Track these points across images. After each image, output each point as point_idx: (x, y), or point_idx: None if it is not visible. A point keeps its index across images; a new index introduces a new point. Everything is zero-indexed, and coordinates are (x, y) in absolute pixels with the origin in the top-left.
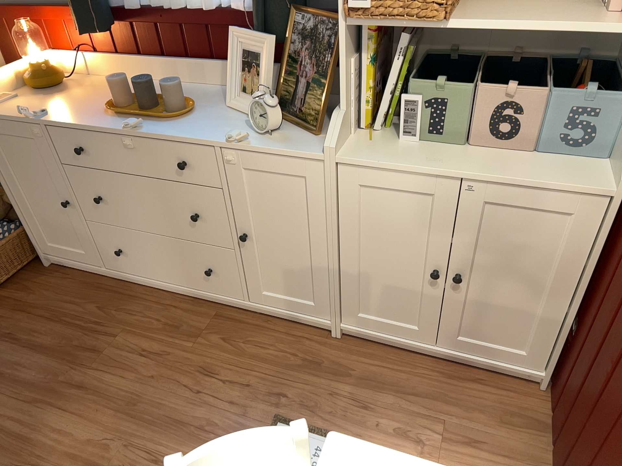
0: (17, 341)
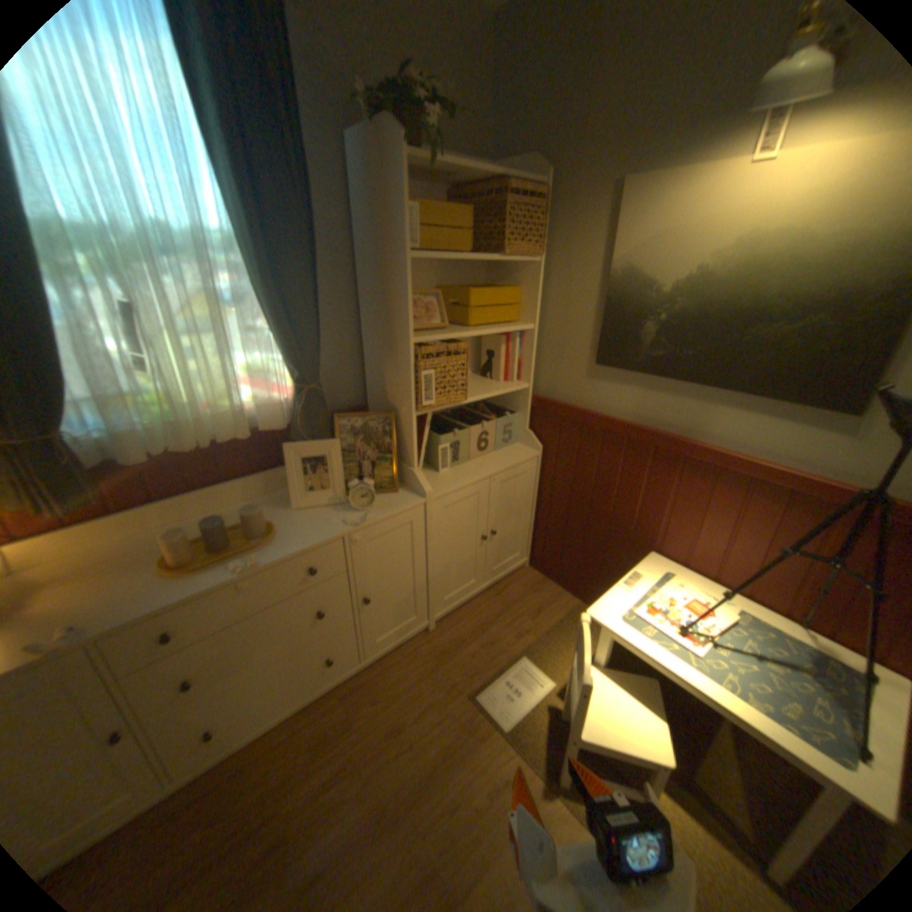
0: None
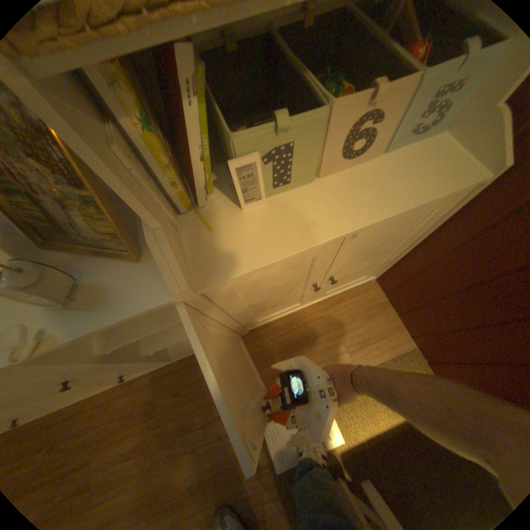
0: None
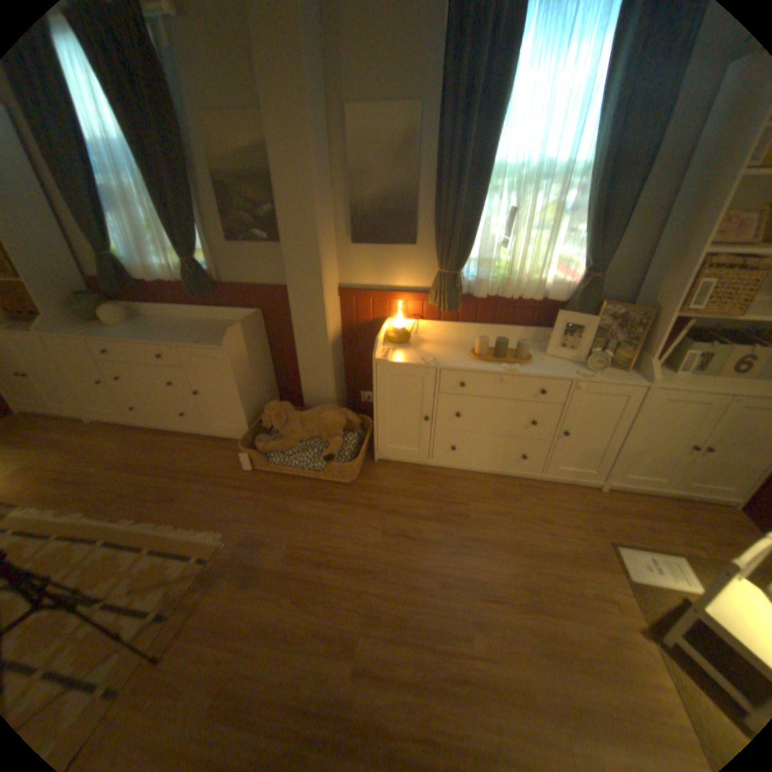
0: (399, 517)
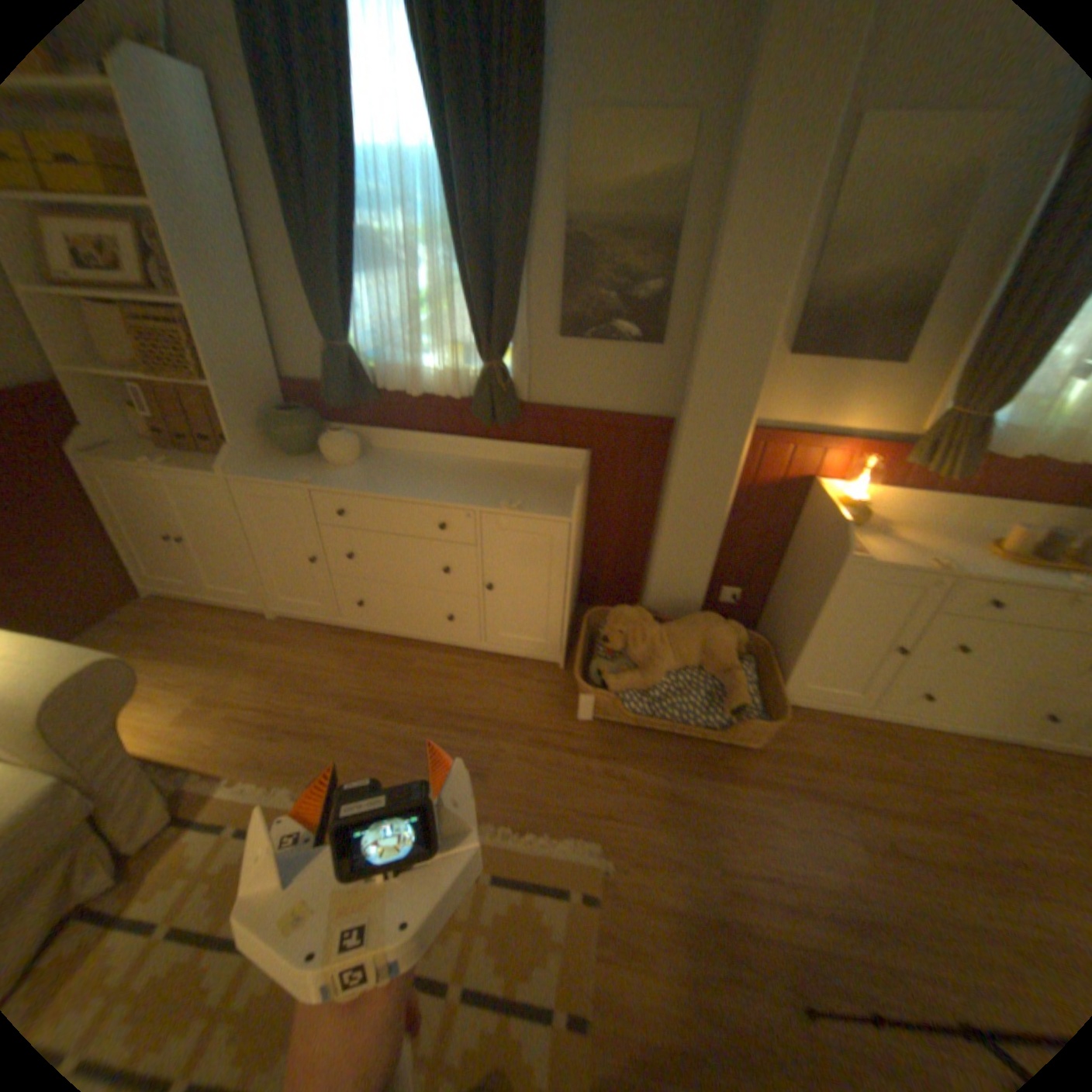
0: (874, 815)
